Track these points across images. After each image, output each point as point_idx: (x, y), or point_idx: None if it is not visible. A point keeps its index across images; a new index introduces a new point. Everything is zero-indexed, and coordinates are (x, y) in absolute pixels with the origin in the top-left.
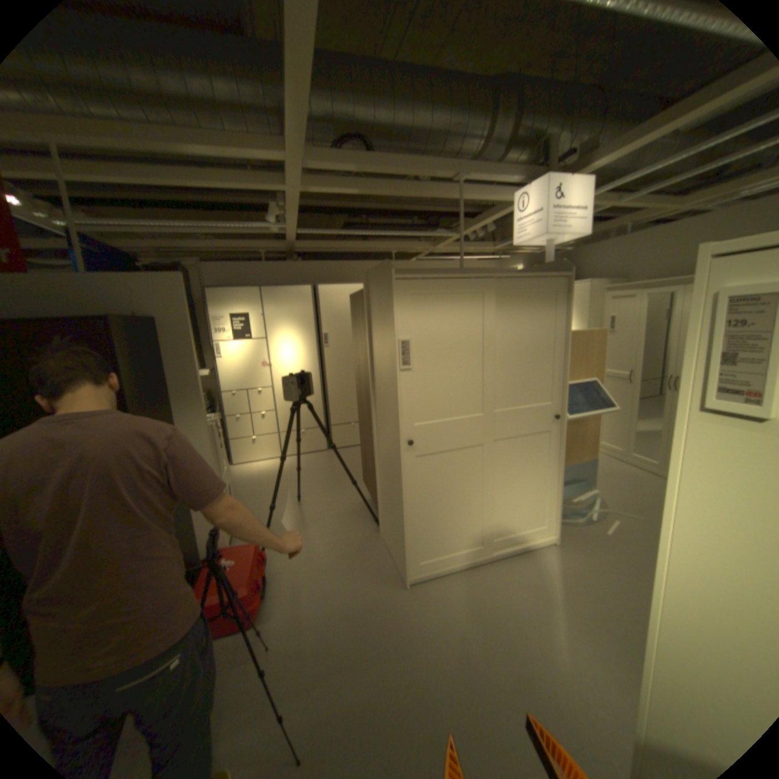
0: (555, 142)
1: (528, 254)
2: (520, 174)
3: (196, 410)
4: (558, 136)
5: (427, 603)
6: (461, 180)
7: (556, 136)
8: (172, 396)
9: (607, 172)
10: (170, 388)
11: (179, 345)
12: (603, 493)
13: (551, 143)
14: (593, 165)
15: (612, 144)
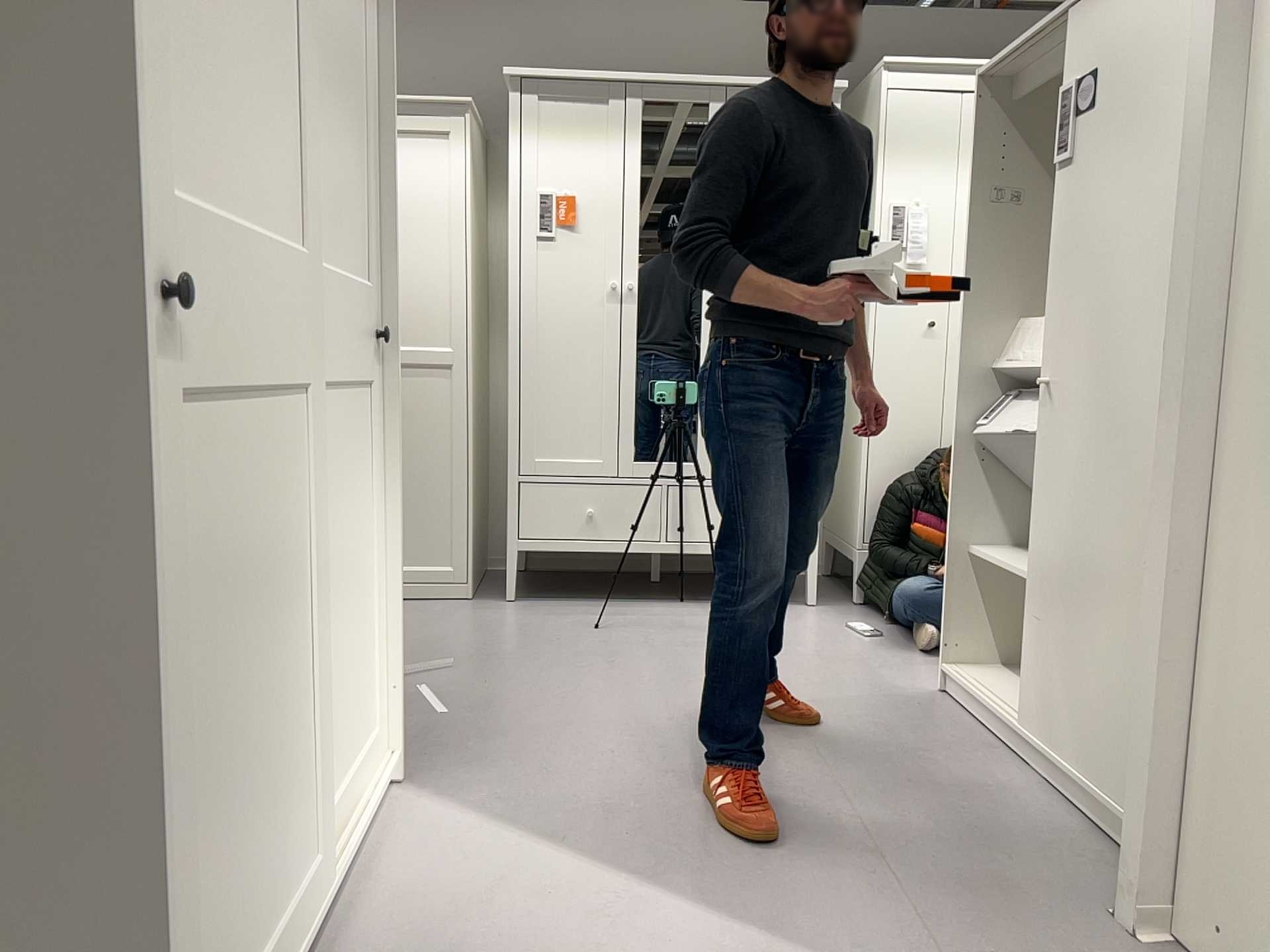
0: None
1: None
2: None
3: None
4: None
5: None
6: None
7: None
8: None
9: None
10: None
11: None
12: None
13: None
14: None
15: None
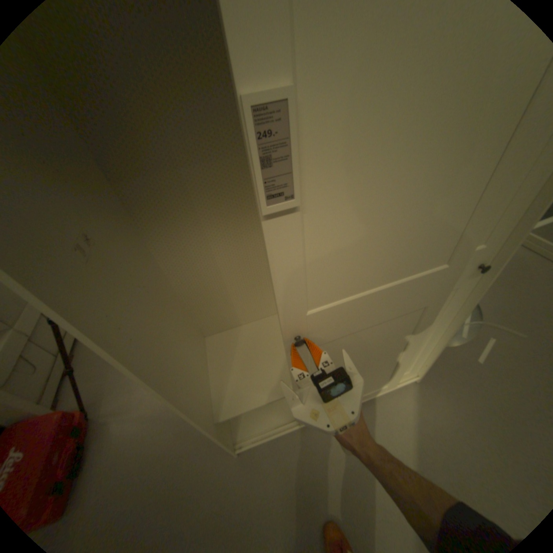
0: None
1: None
2: None
3: None
4: None
5: (254, 481)
6: None
7: None
8: None
9: None
10: None
11: None
12: None
13: None
14: None
15: None
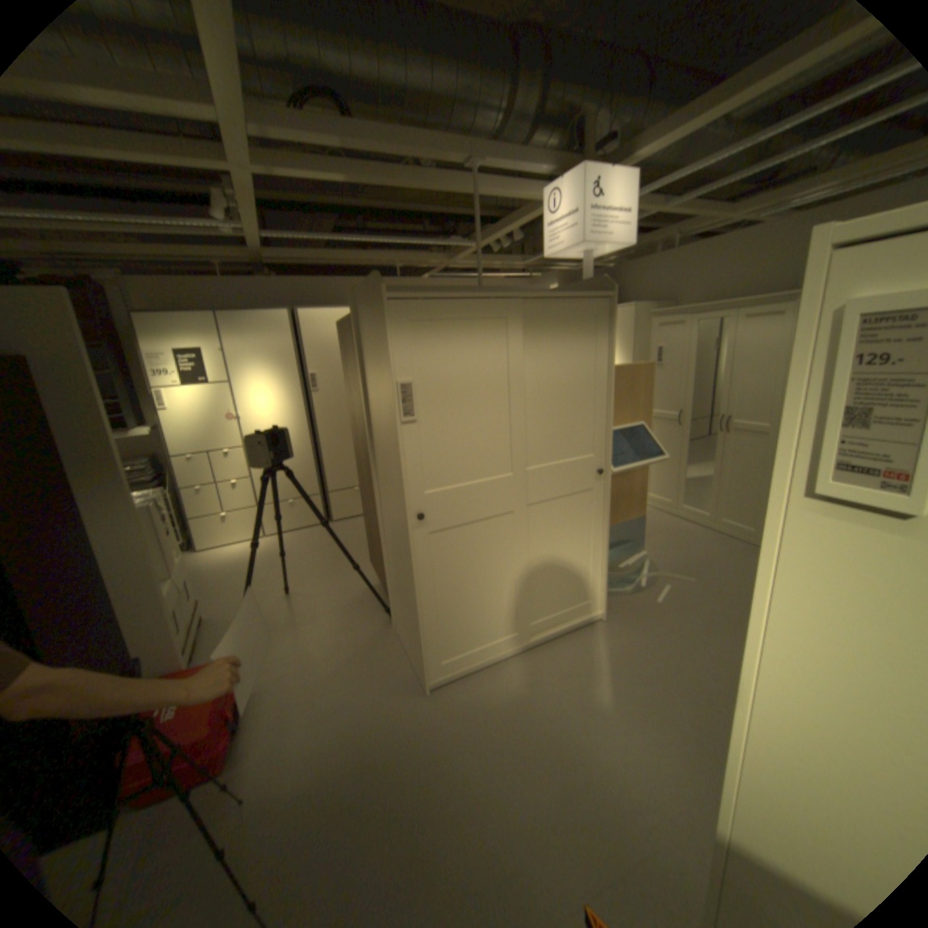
0: (592, 121)
1: (564, 271)
2: (549, 163)
3: (114, 489)
4: (595, 114)
5: (452, 710)
6: (475, 167)
7: (592, 114)
8: (72, 471)
9: (652, 169)
10: (68, 460)
11: (75, 397)
12: (652, 553)
13: (586, 122)
14: (637, 154)
15: (659, 127)
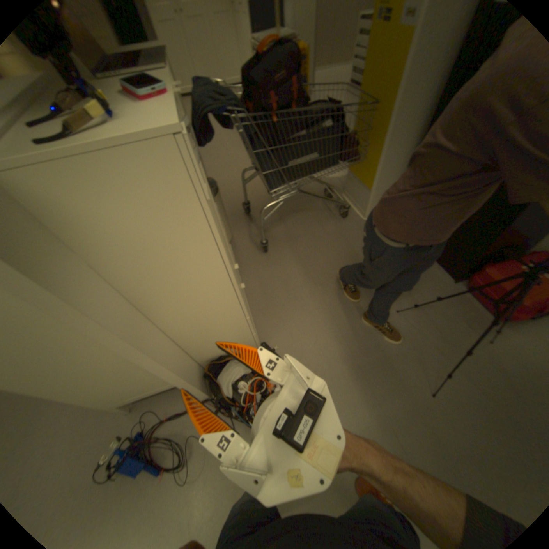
0: None
1: None
2: None
3: None
4: None
5: None
6: None
7: None
8: None
9: None
10: None
11: None
12: None
13: None
14: None
15: None
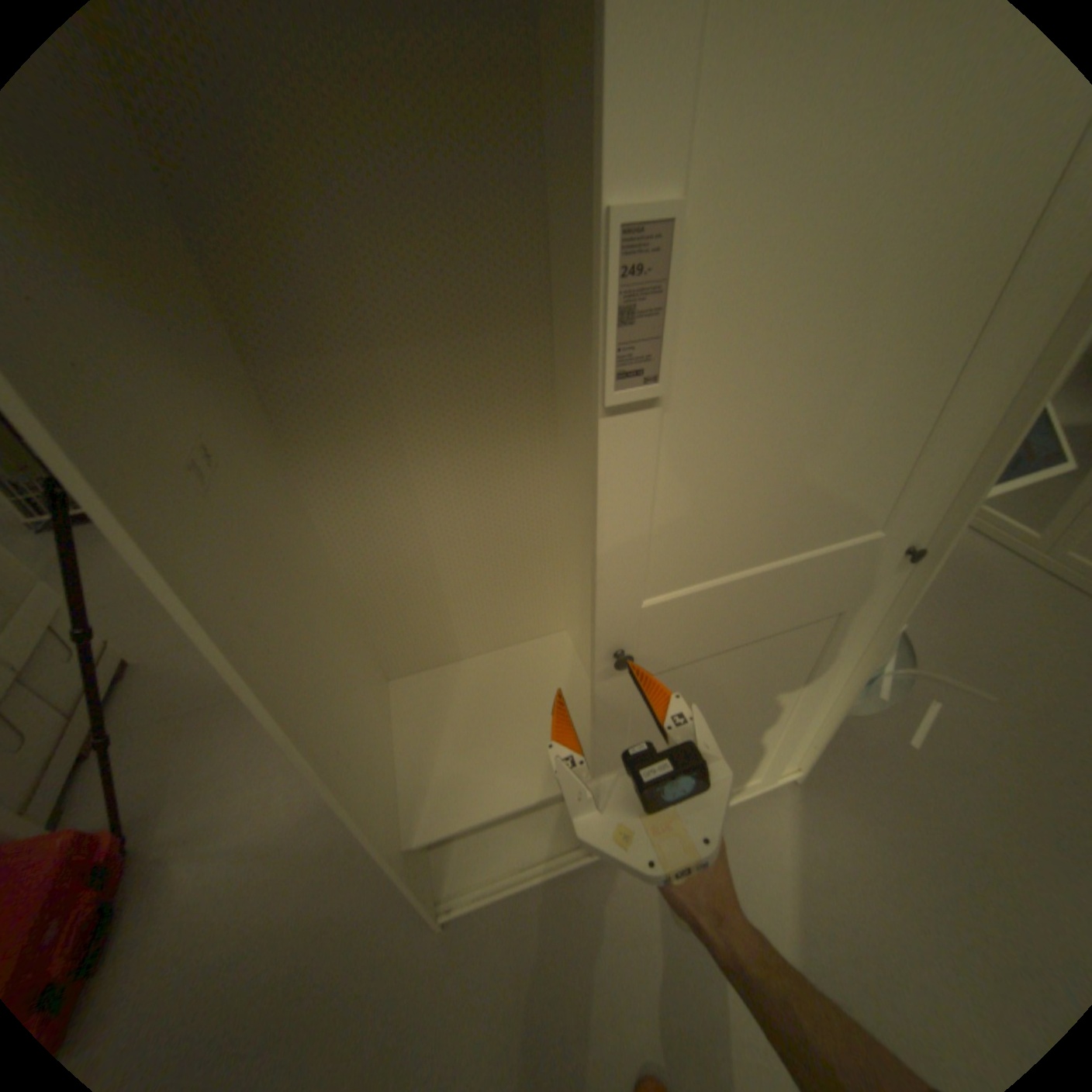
0: None
1: None
2: None
3: None
4: None
5: (475, 982)
6: None
7: None
8: None
9: None
10: None
11: None
12: None
13: None
14: None
15: None
